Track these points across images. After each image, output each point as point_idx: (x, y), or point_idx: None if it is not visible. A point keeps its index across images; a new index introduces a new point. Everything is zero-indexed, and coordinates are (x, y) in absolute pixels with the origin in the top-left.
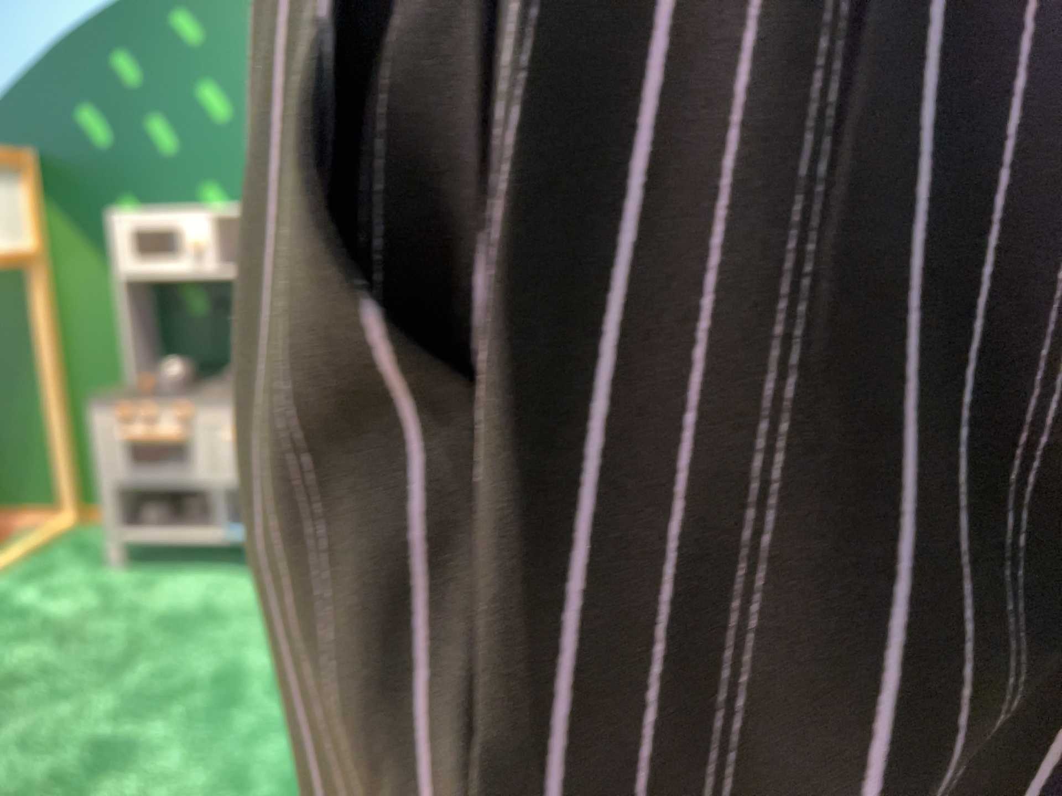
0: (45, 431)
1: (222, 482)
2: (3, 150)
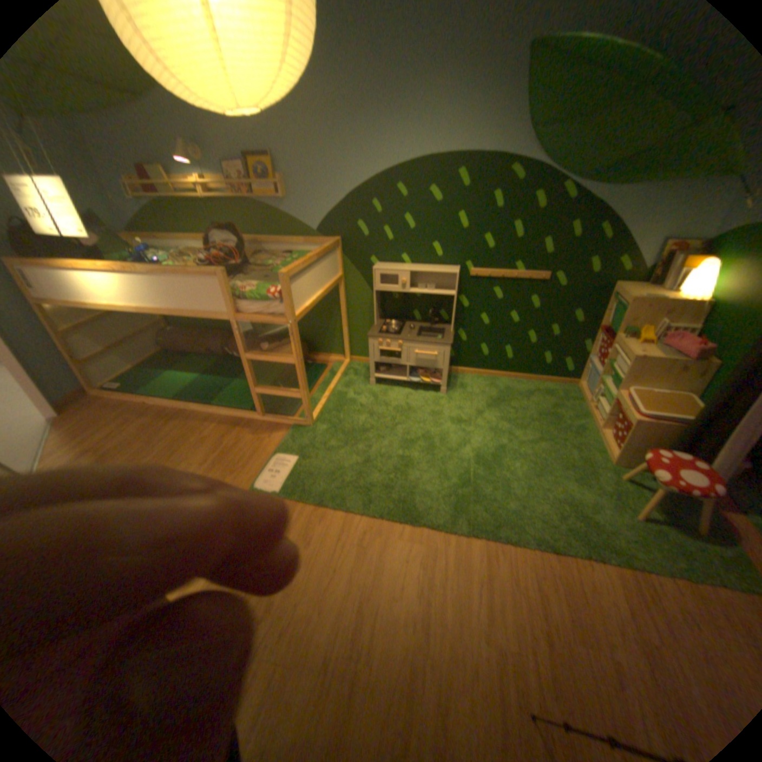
0: (338, 333)
1: (408, 365)
2: (329, 237)
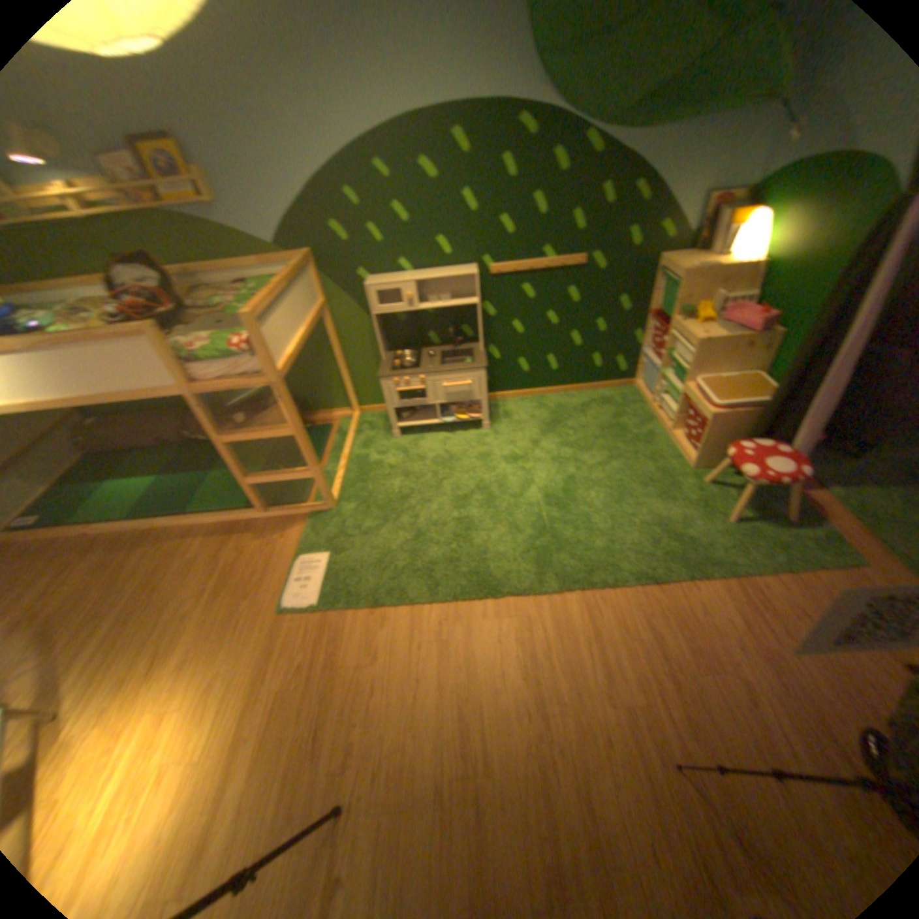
0: (335, 379)
1: (436, 403)
2: (290, 250)
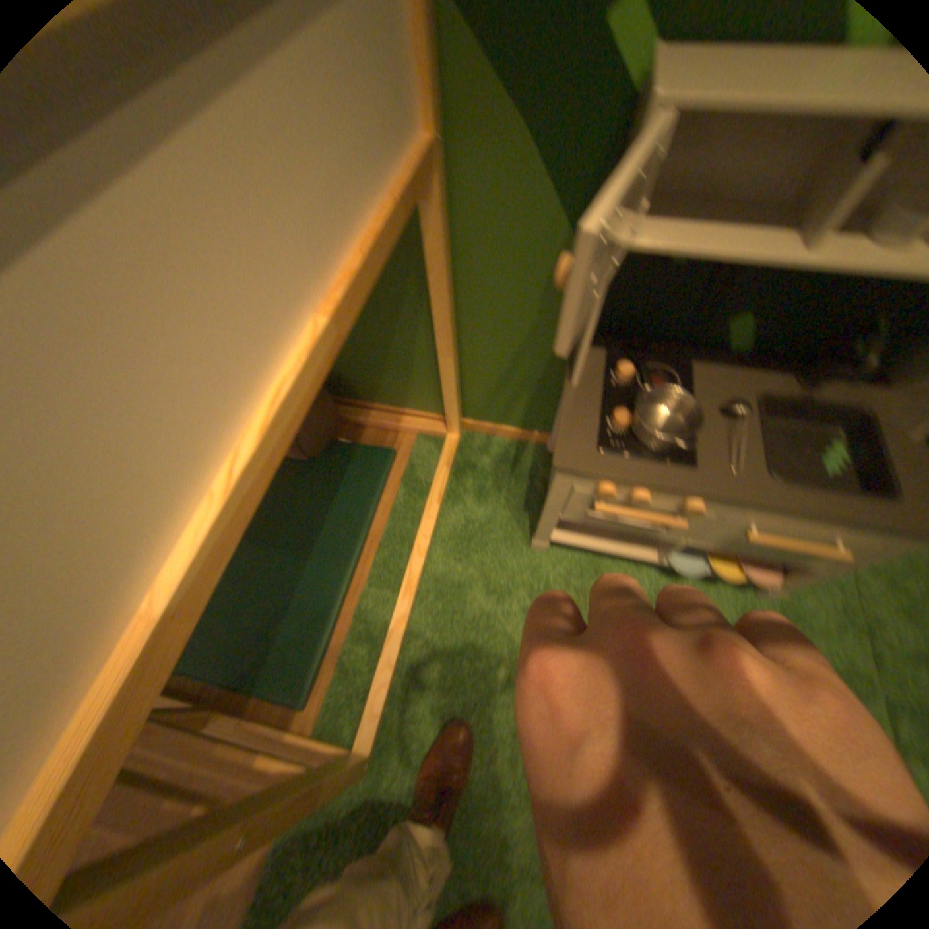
0: (425, 360)
1: (691, 545)
2: None
